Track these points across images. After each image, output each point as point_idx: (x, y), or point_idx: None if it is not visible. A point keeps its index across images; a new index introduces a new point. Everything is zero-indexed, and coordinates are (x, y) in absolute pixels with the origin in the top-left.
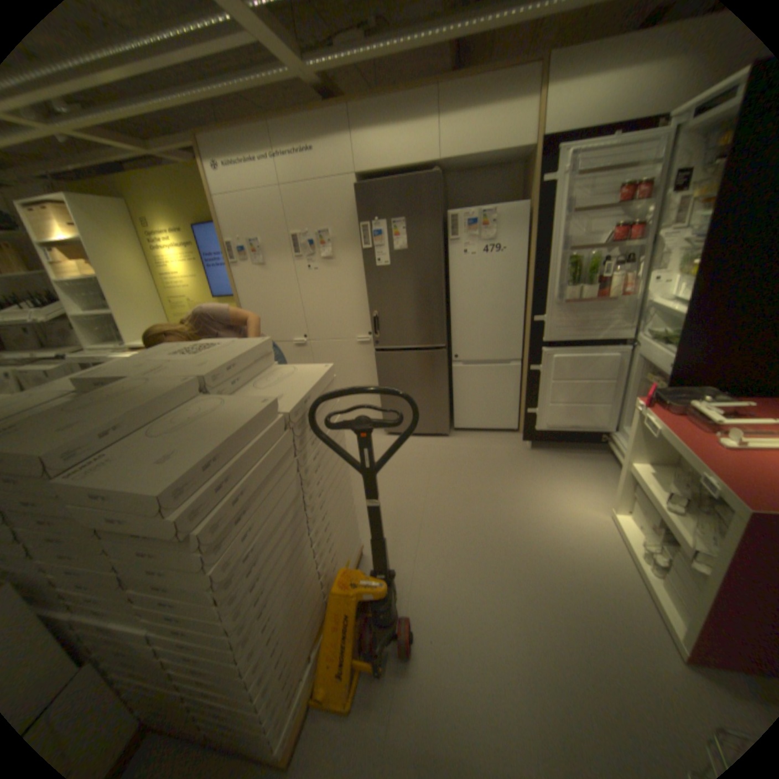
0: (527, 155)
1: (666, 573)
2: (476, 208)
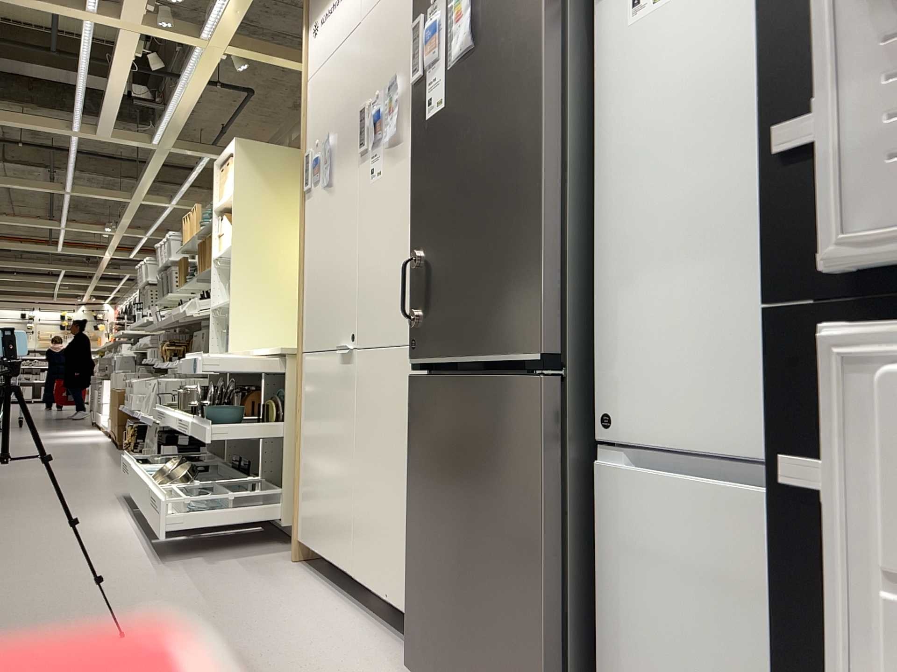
0: None
1: None
2: None
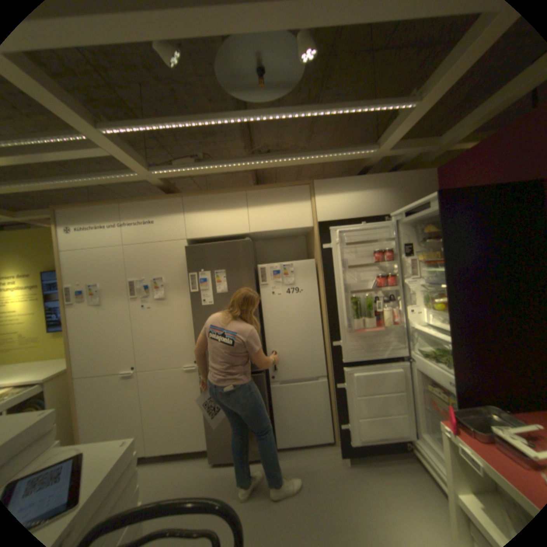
0: (307, 232)
1: None
2: (278, 263)
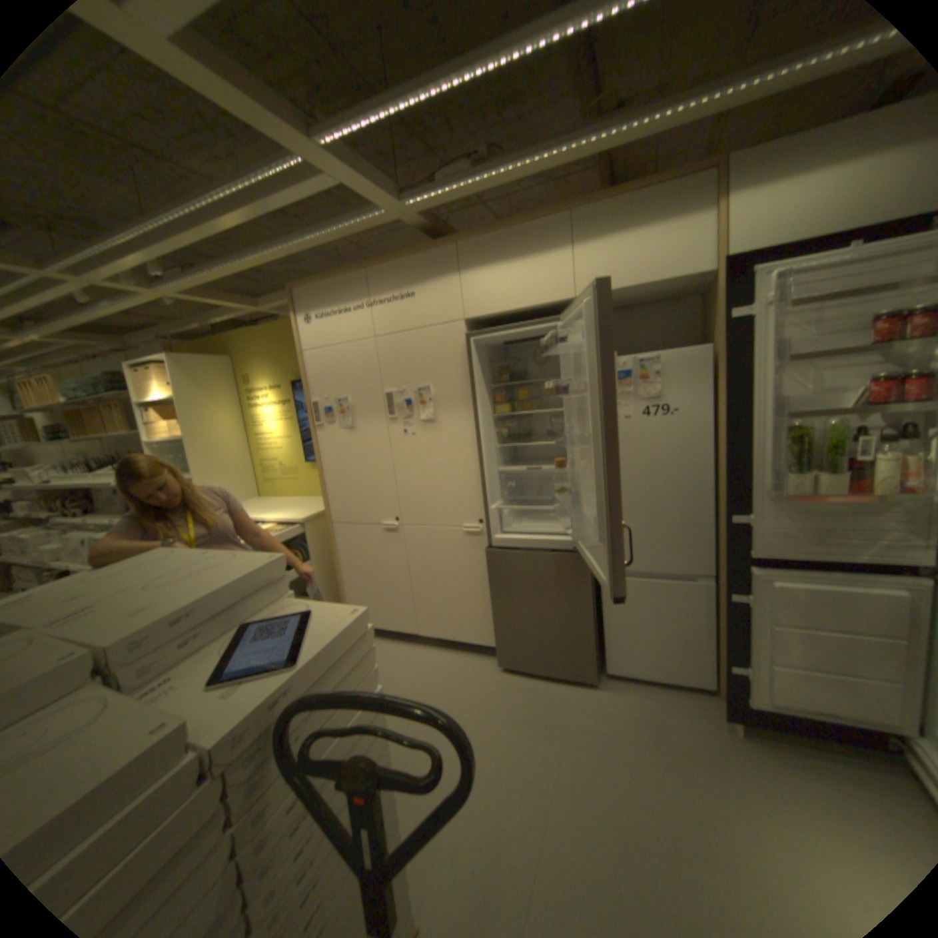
0: (705, 284)
1: None
2: (629, 356)
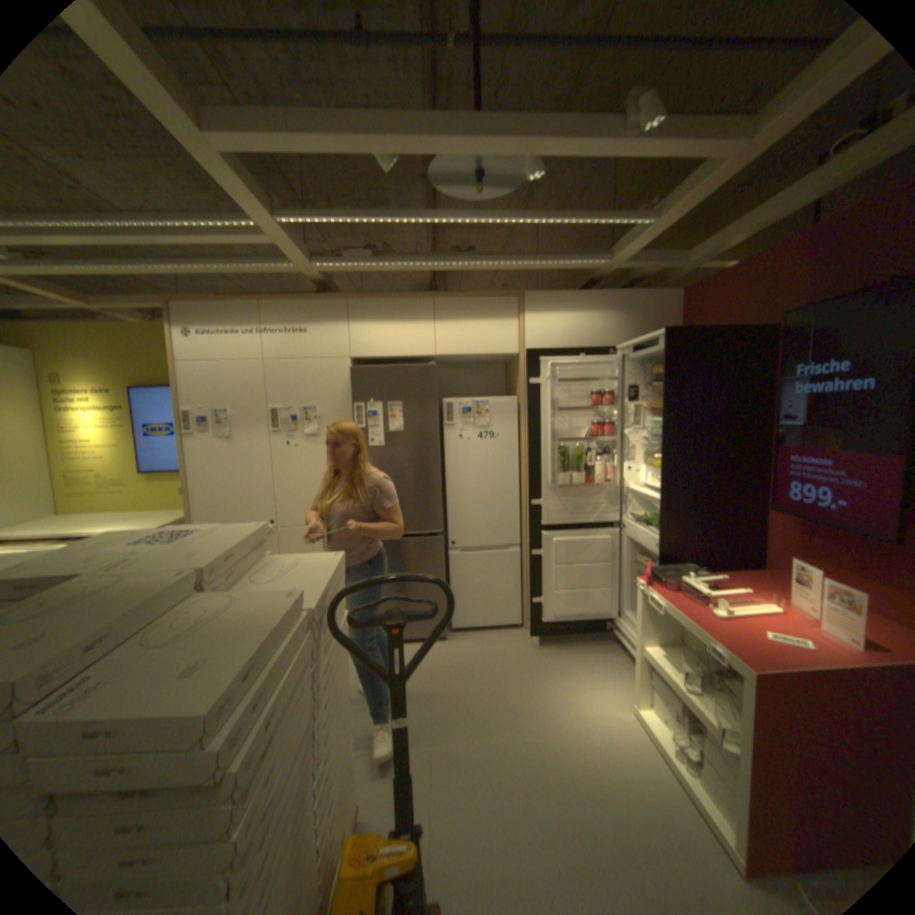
0: (509, 360)
1: (700, 767)
2: (470, 399)
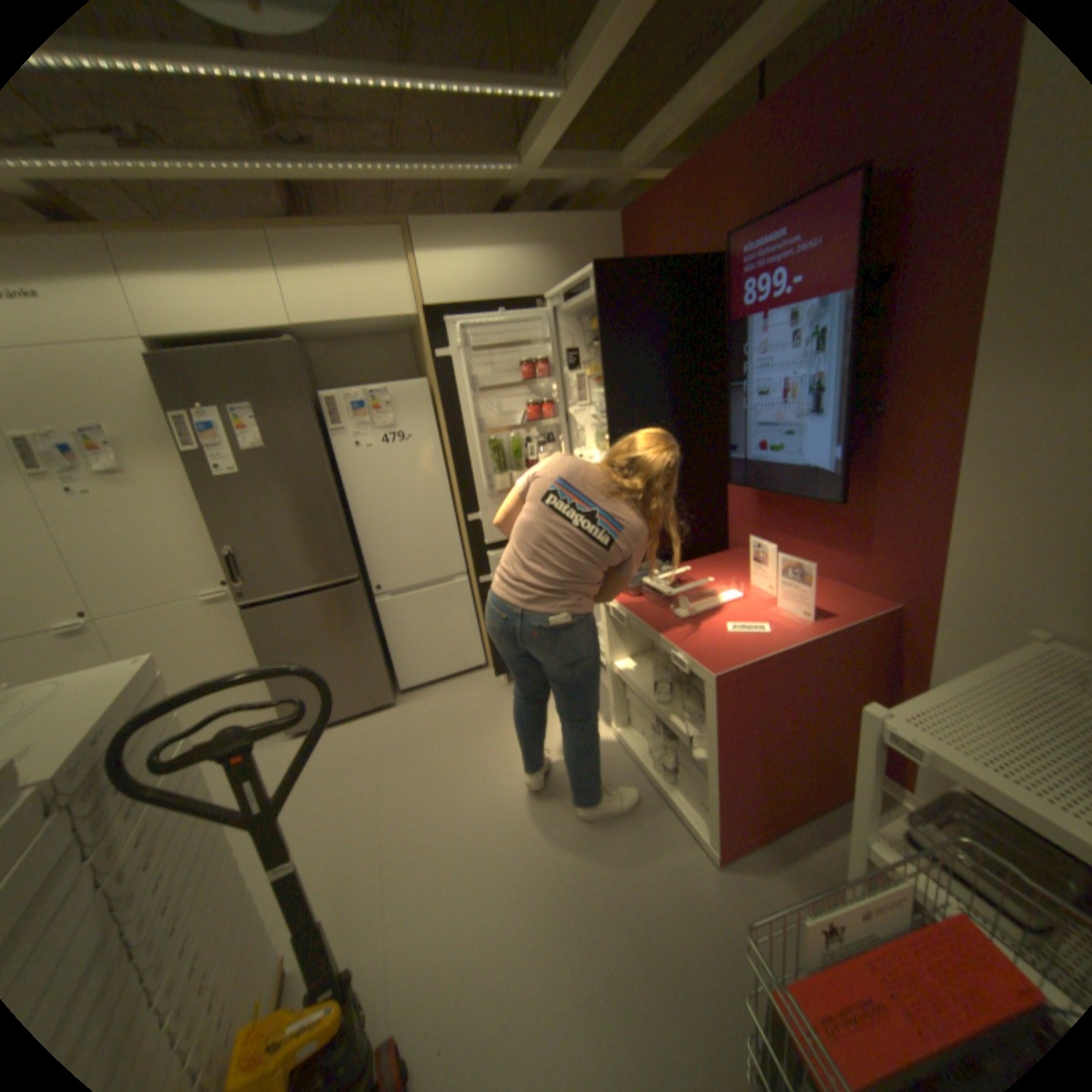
0: (411, 326)
1: (674, 775)
2: (359, 388)
